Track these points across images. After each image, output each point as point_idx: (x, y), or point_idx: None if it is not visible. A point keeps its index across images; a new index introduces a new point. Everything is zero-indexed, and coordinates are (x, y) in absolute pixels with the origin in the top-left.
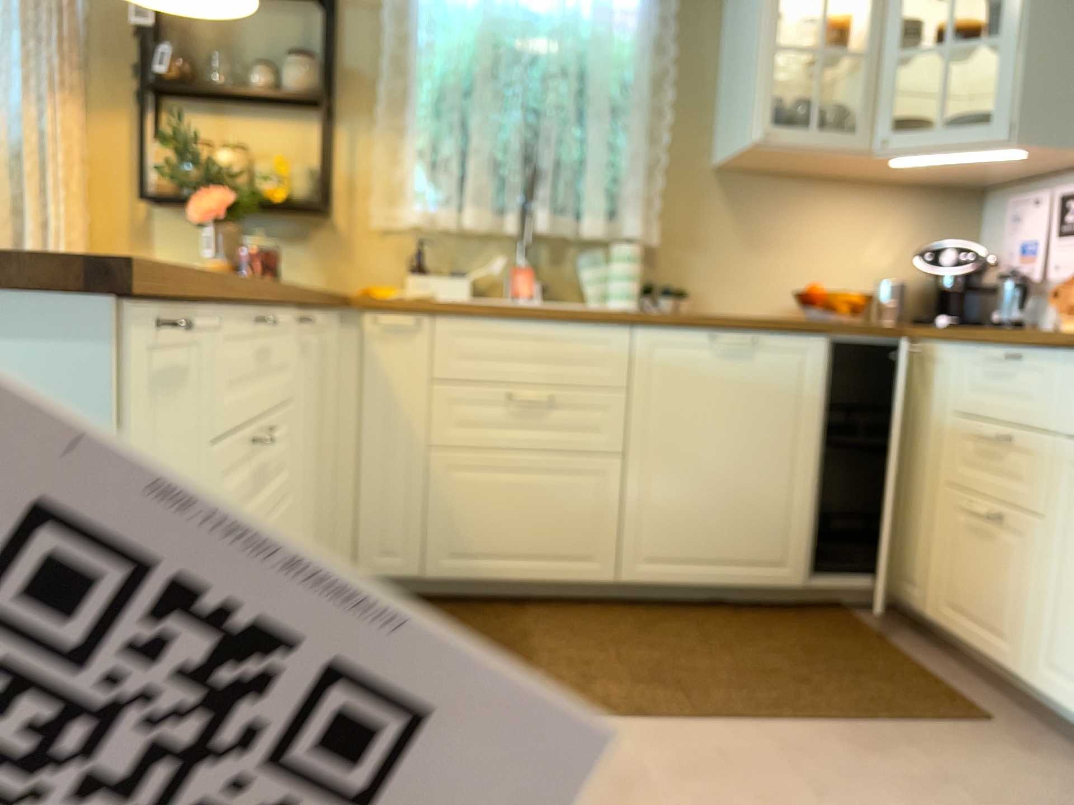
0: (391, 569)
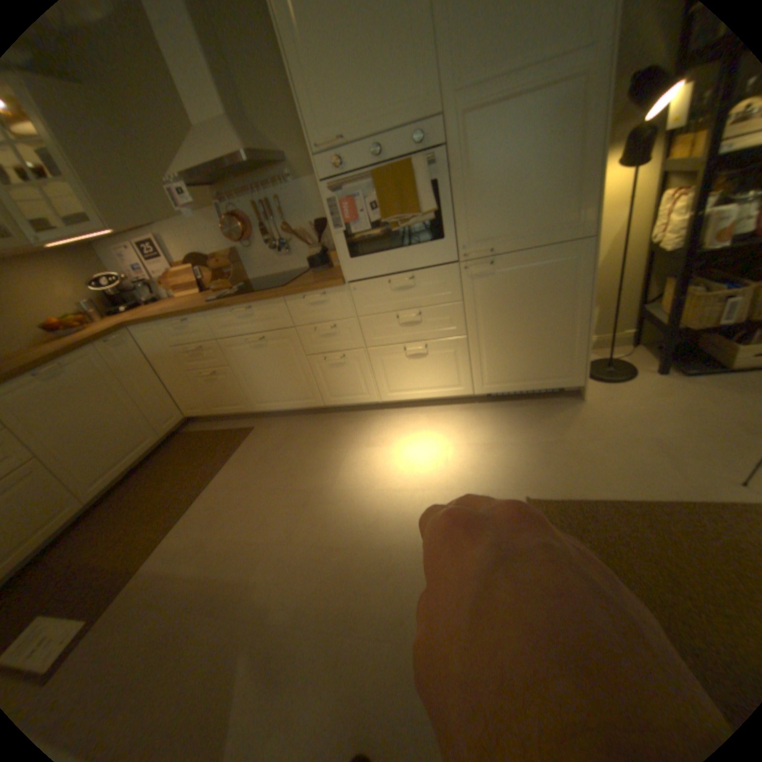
0: None
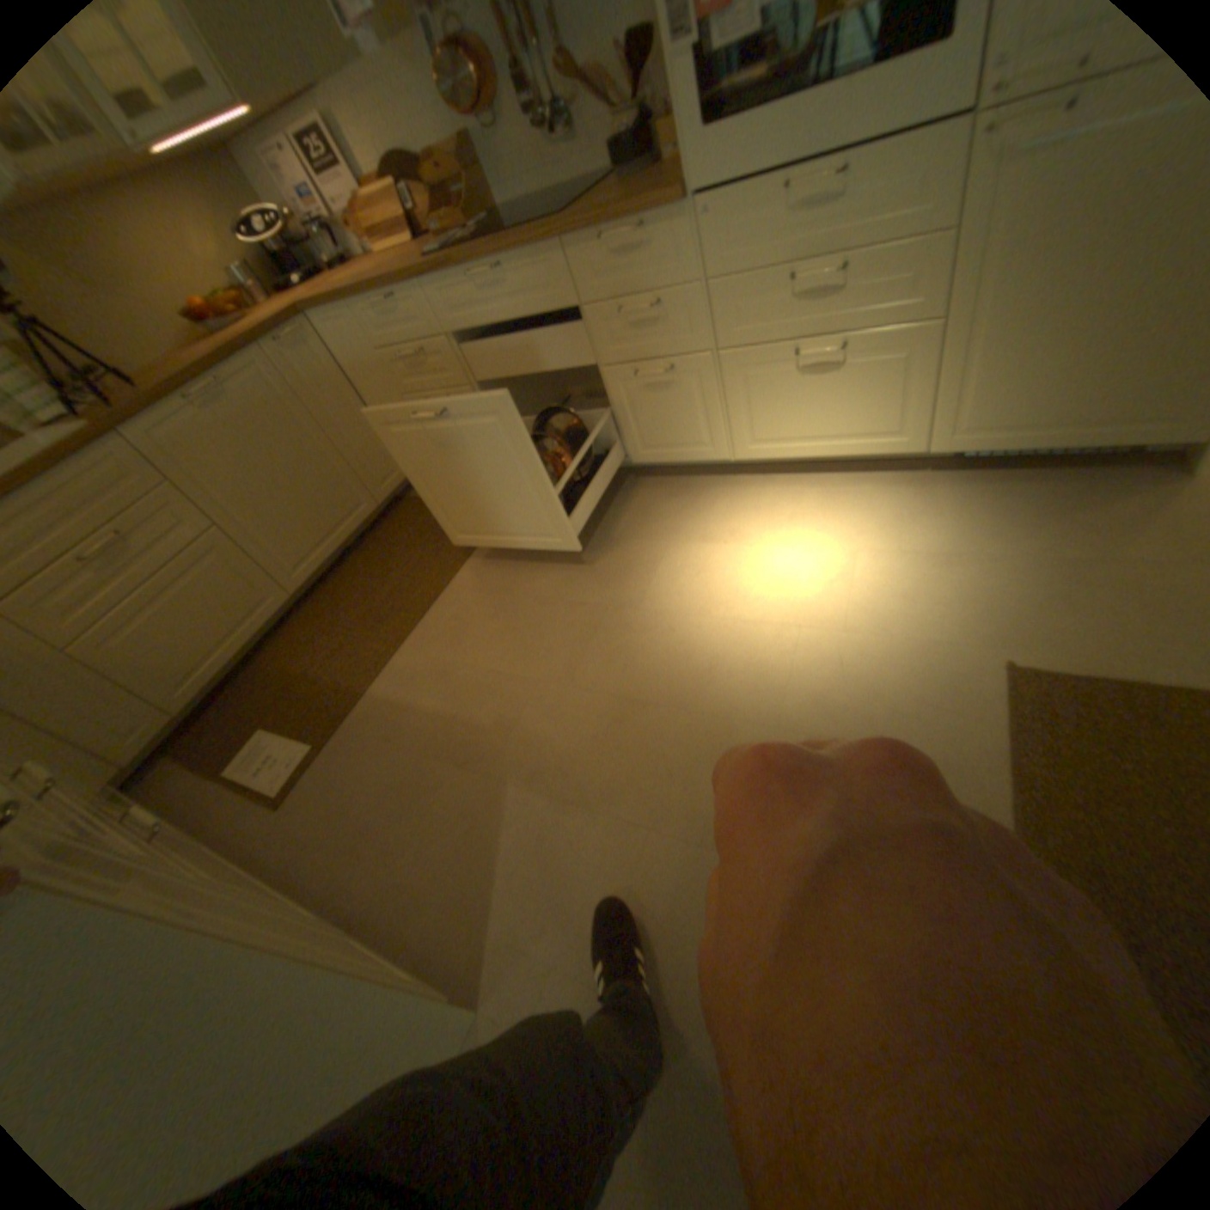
0: (143, 735)
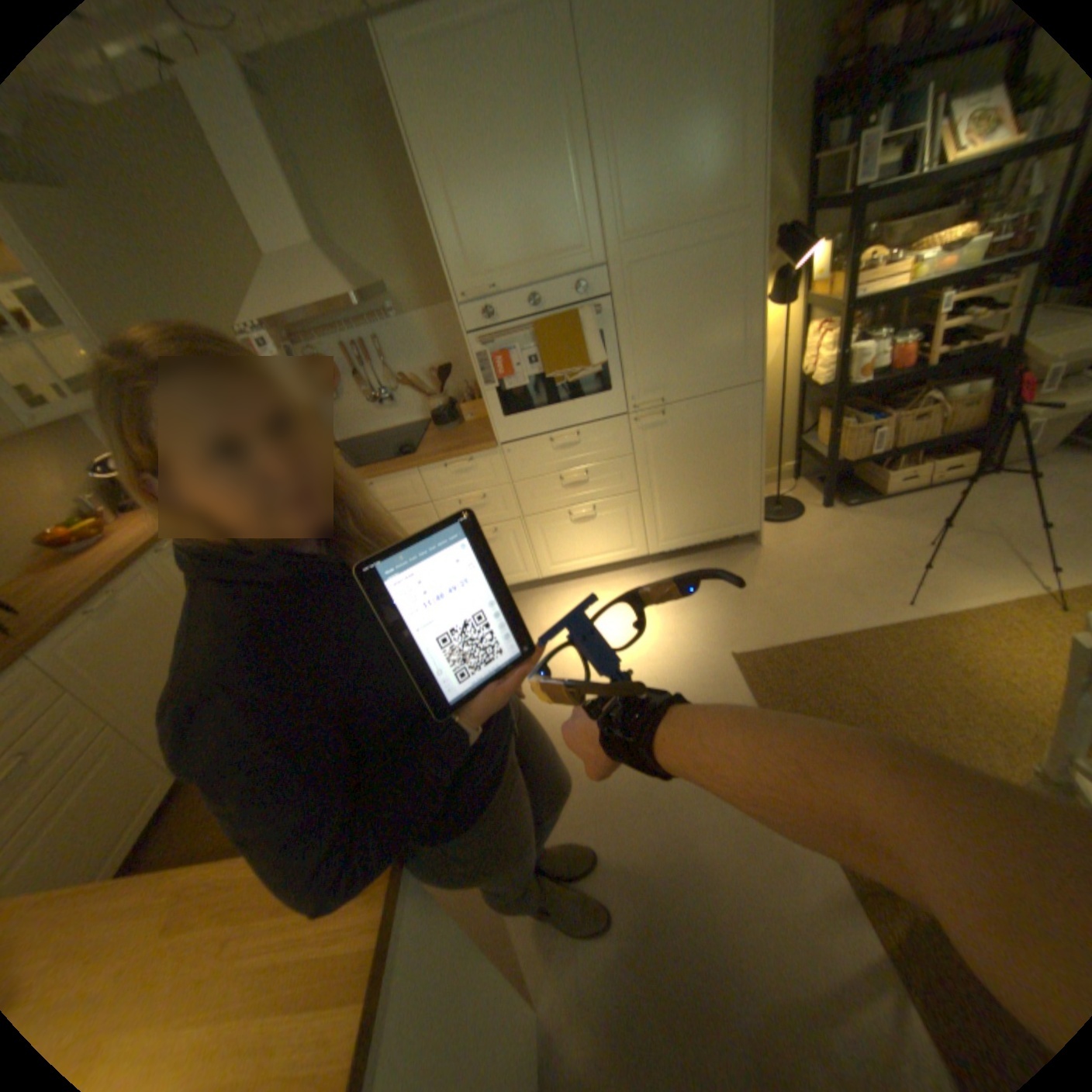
0: None
